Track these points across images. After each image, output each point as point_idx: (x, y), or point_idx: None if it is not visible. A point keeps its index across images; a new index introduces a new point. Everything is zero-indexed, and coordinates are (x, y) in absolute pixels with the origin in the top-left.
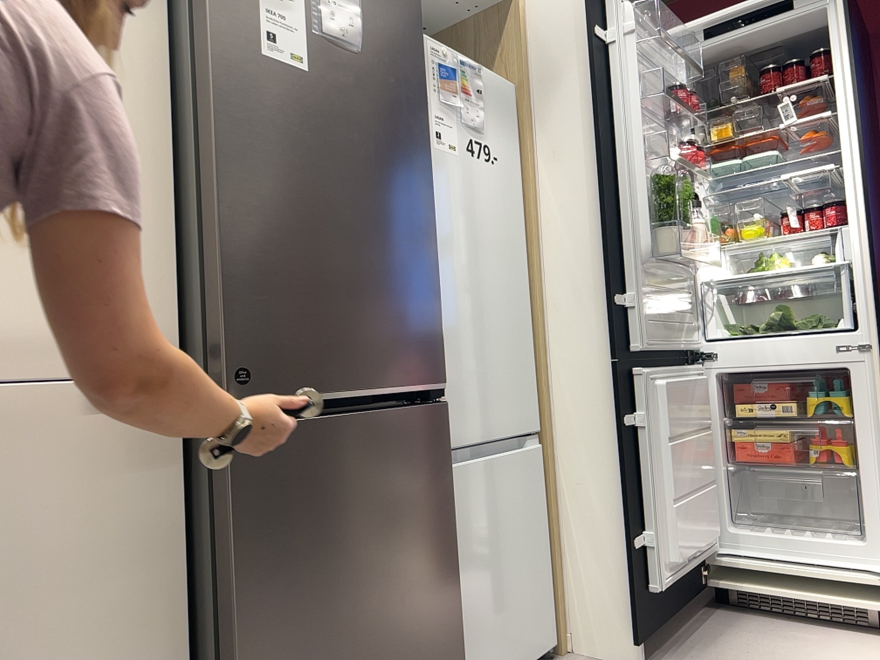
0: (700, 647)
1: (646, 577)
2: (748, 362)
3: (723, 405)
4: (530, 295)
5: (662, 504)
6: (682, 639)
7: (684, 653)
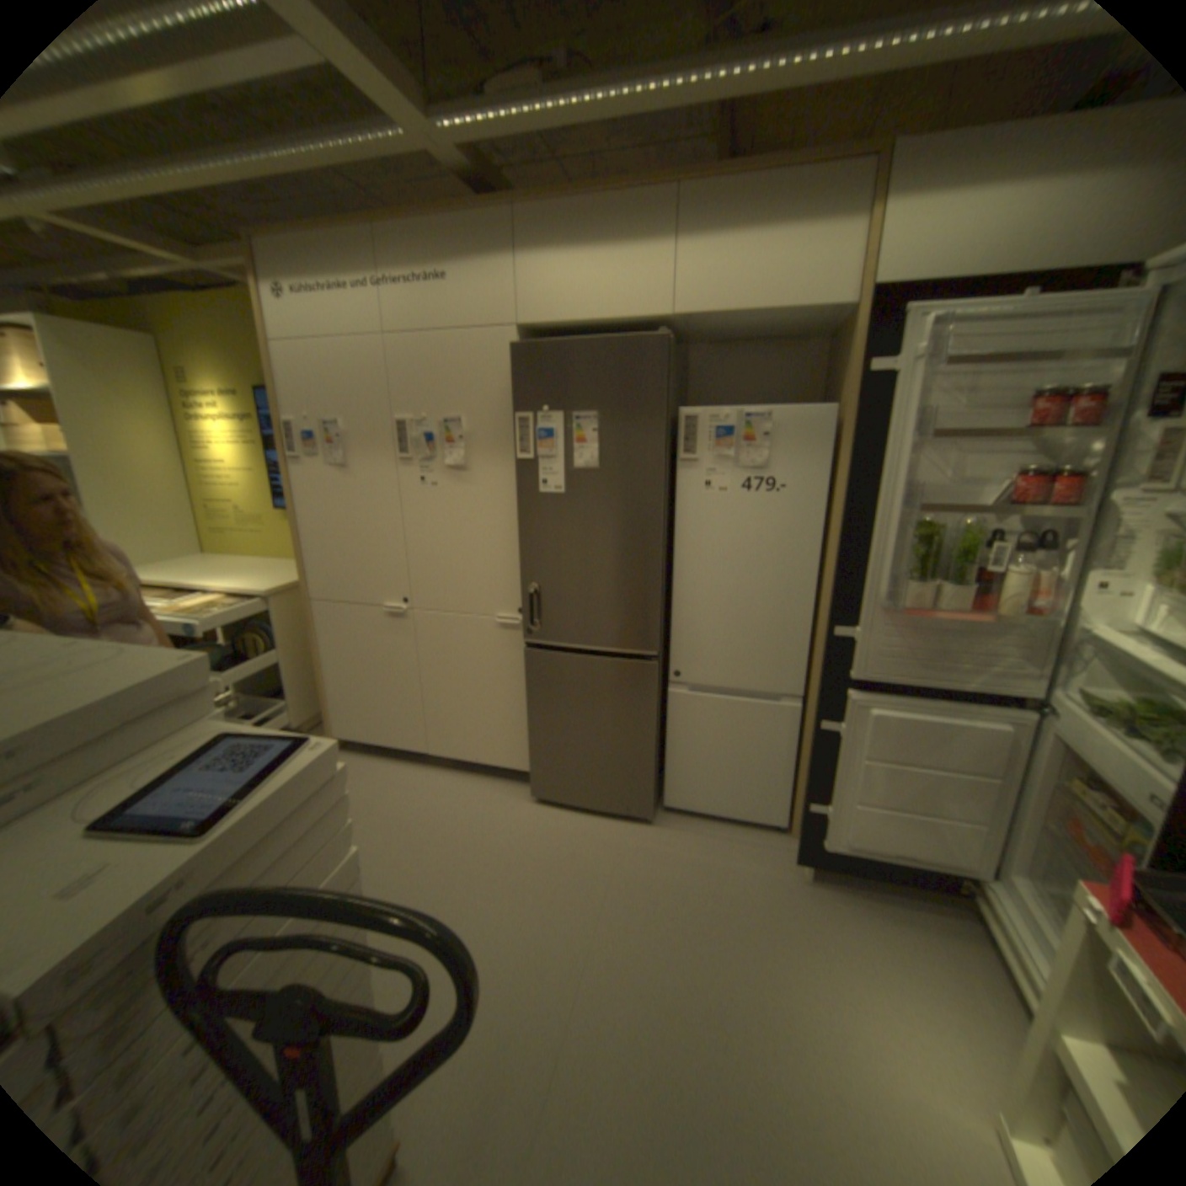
0: (875, 914)
1: (822, 834)
2: (1077, 743)
3: (1063, 768)
4: (821, 594)
5: (851, 799)
6: (878, 901)
7: (854, 904)
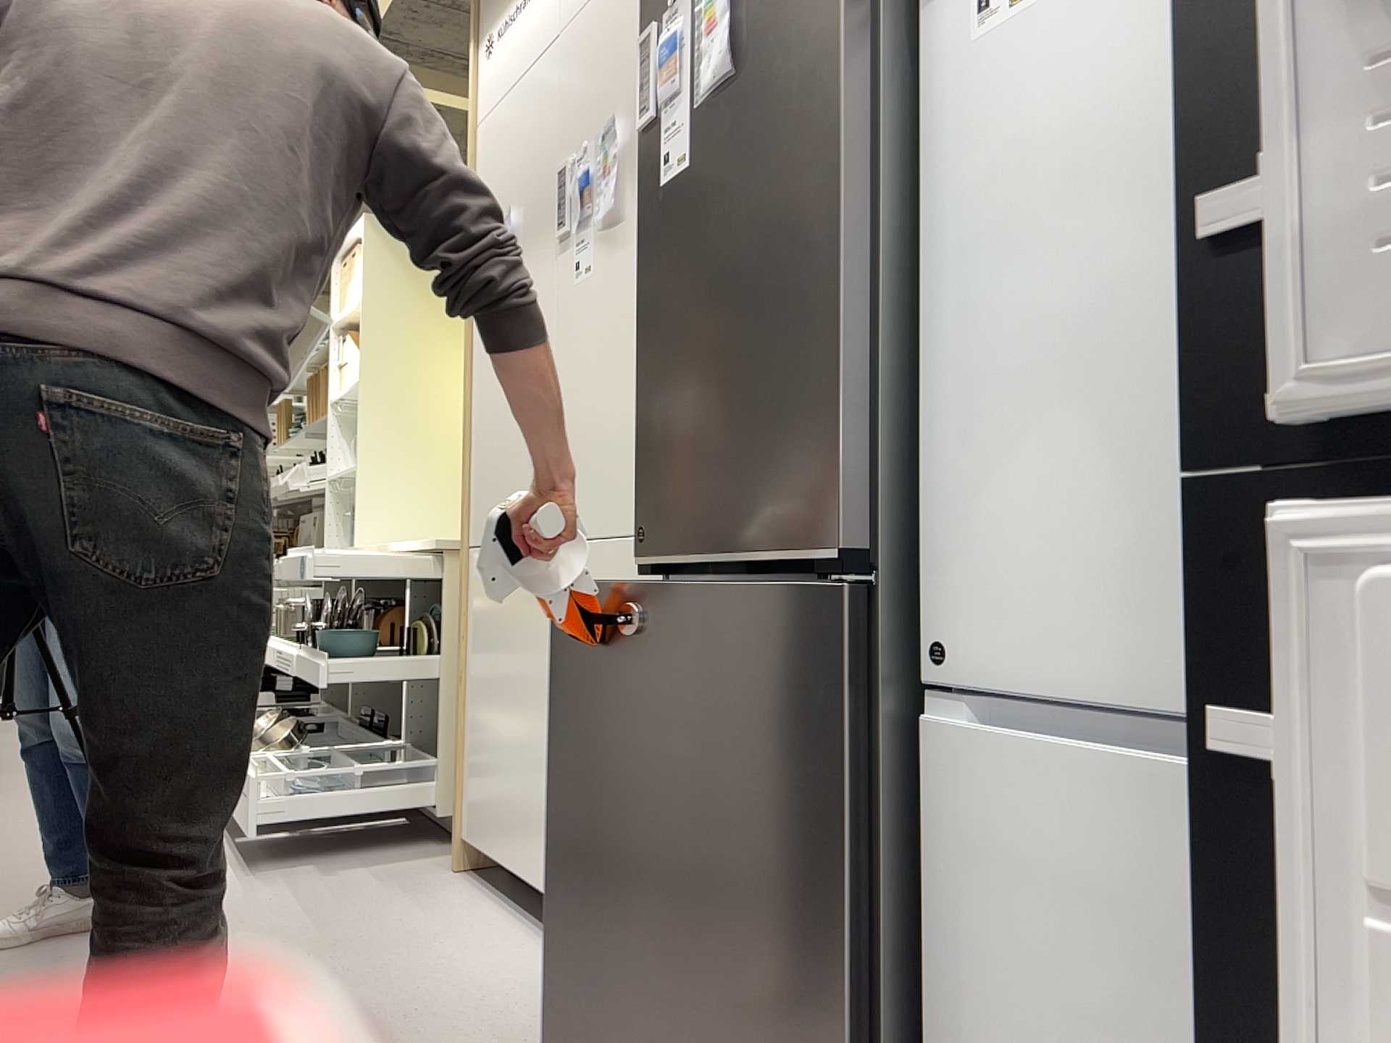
0: None
1: None
2: None
3: None
4: None
5: None
6: None
7: None
